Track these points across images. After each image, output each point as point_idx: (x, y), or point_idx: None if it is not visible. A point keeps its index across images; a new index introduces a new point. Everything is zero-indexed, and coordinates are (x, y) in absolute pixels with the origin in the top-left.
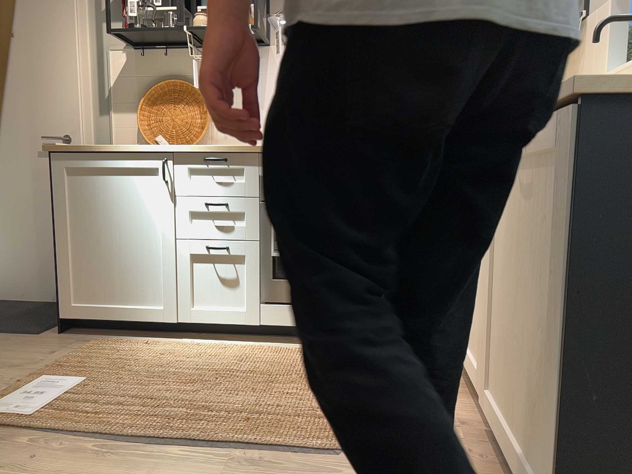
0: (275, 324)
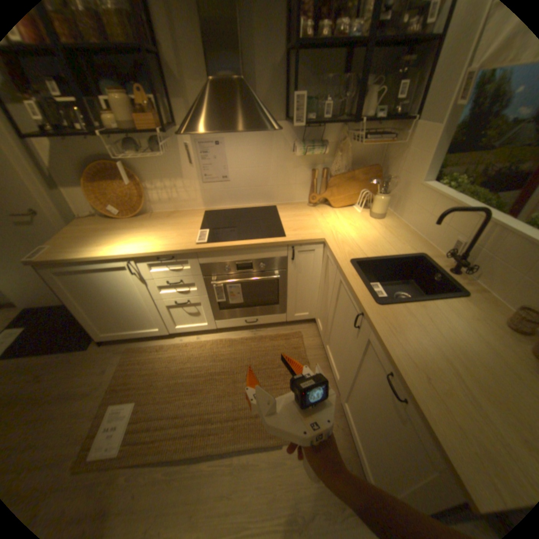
0: (225, 326)
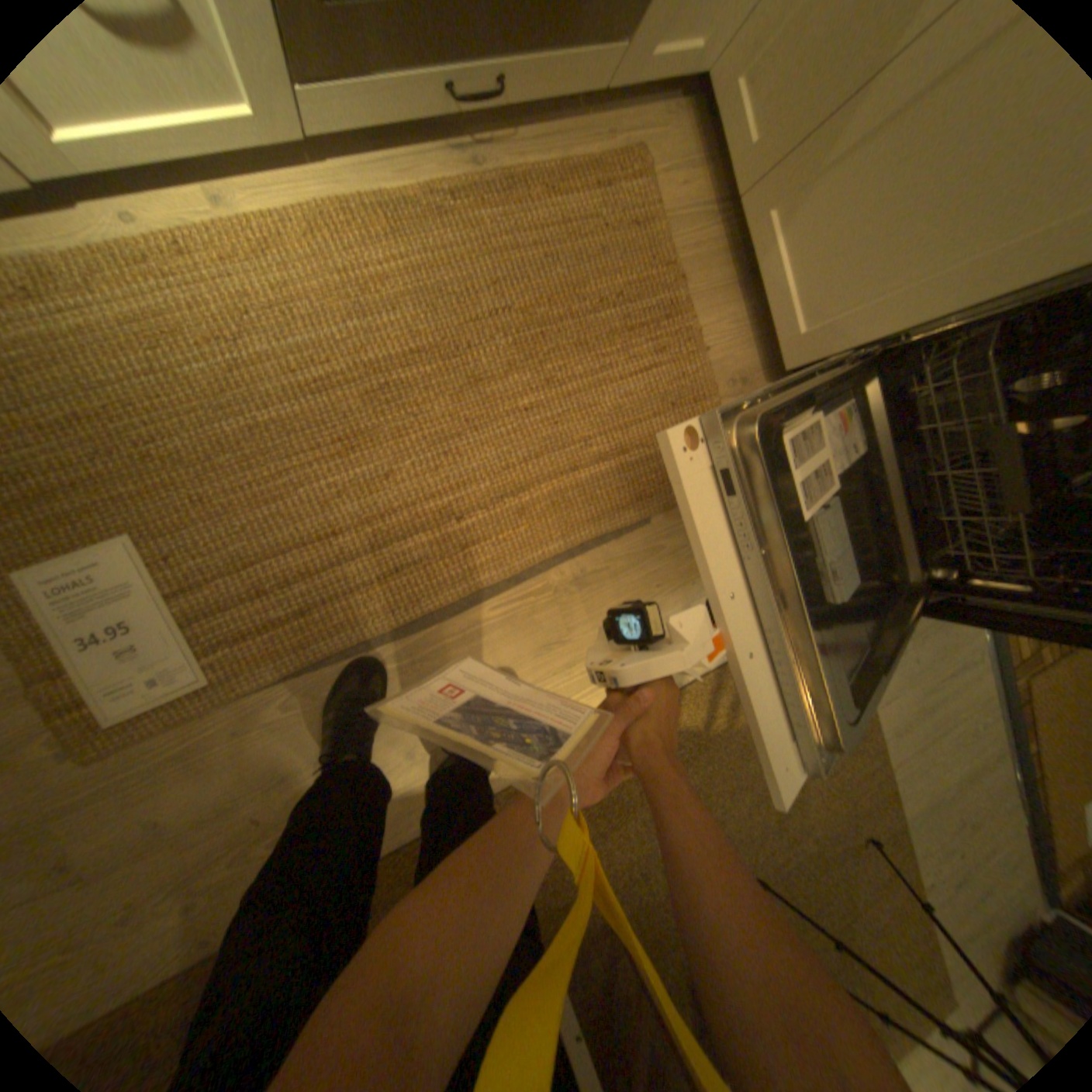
0: (348, 126)
